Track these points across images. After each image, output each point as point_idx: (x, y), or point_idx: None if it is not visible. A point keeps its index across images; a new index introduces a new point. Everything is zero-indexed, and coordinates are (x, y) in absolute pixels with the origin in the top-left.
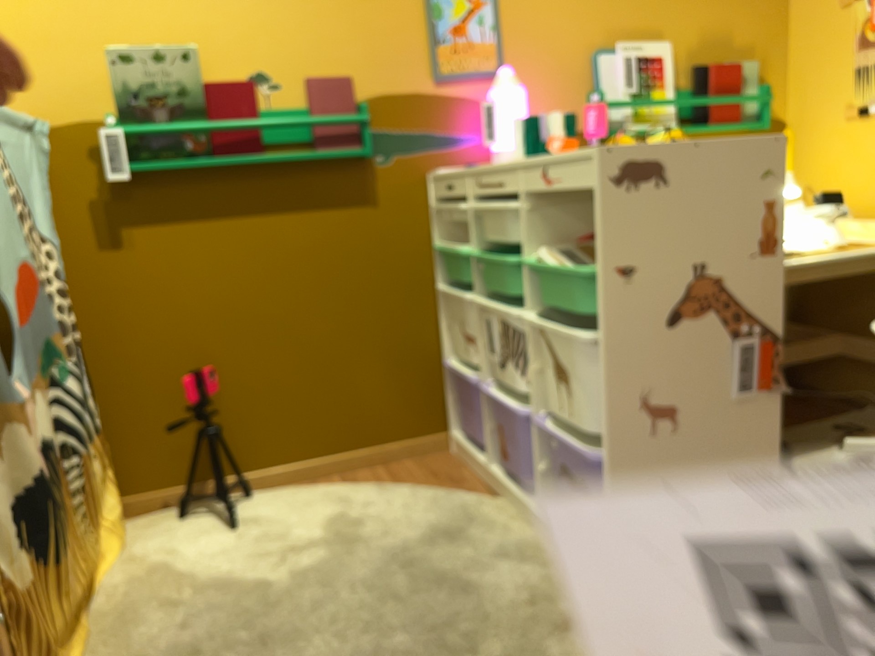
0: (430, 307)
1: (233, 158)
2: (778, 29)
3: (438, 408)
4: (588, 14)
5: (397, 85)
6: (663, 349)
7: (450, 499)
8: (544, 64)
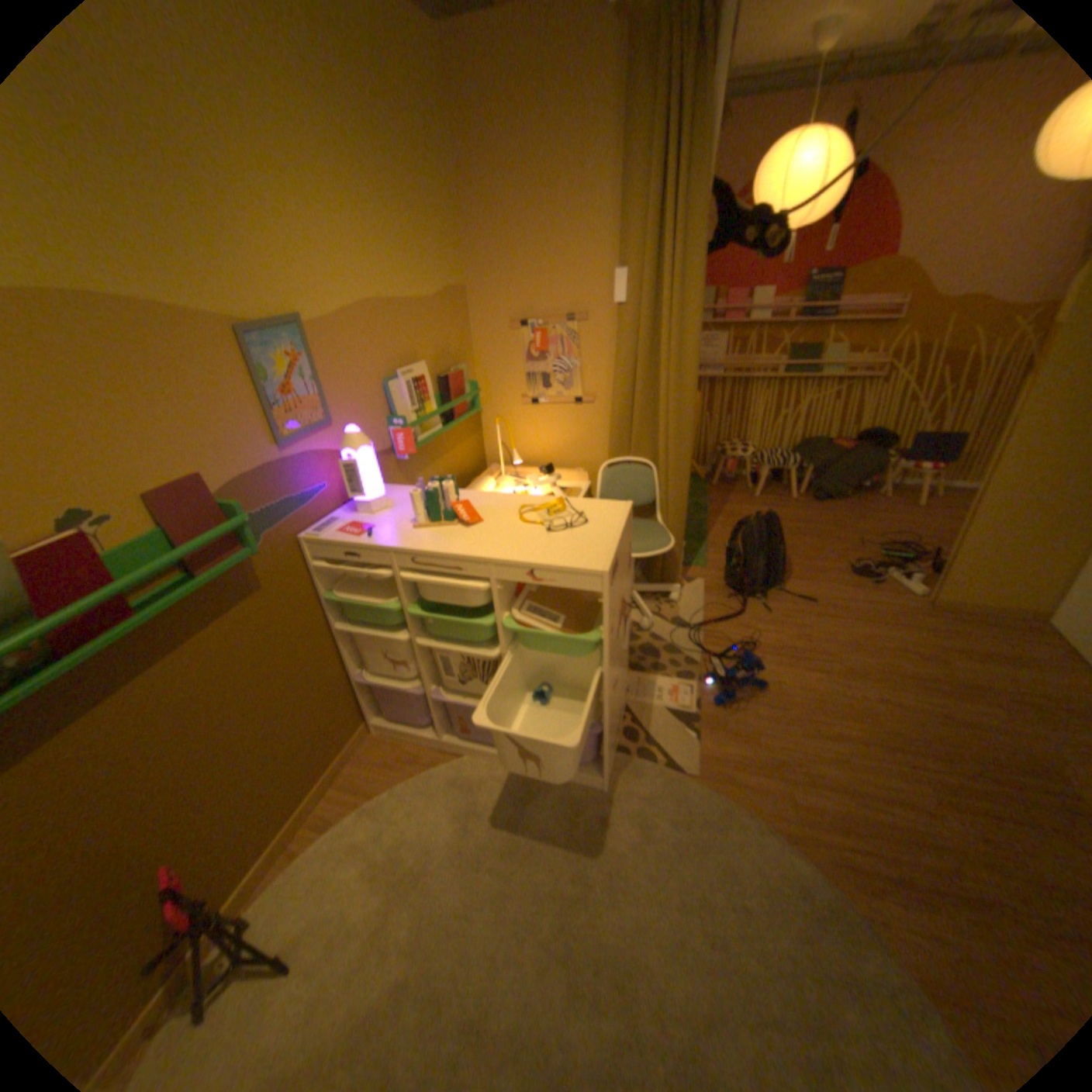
0: (328, 645)
1: (96, 642)
2: (467, 337)
3: (353, 713)
4: (374, 350)
5: (245, 464)
6: (616, 653)
7: (430, 782)
8: (355, 402)
